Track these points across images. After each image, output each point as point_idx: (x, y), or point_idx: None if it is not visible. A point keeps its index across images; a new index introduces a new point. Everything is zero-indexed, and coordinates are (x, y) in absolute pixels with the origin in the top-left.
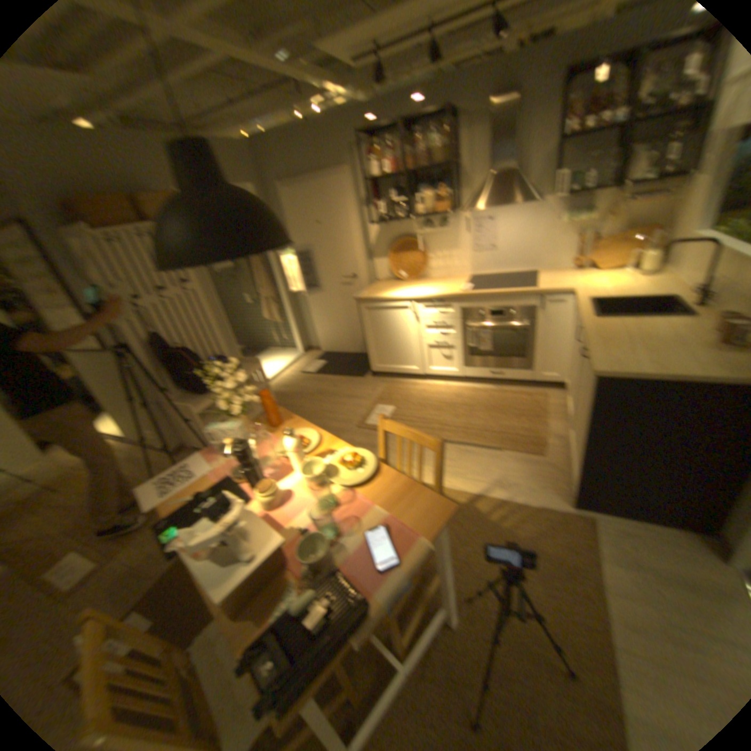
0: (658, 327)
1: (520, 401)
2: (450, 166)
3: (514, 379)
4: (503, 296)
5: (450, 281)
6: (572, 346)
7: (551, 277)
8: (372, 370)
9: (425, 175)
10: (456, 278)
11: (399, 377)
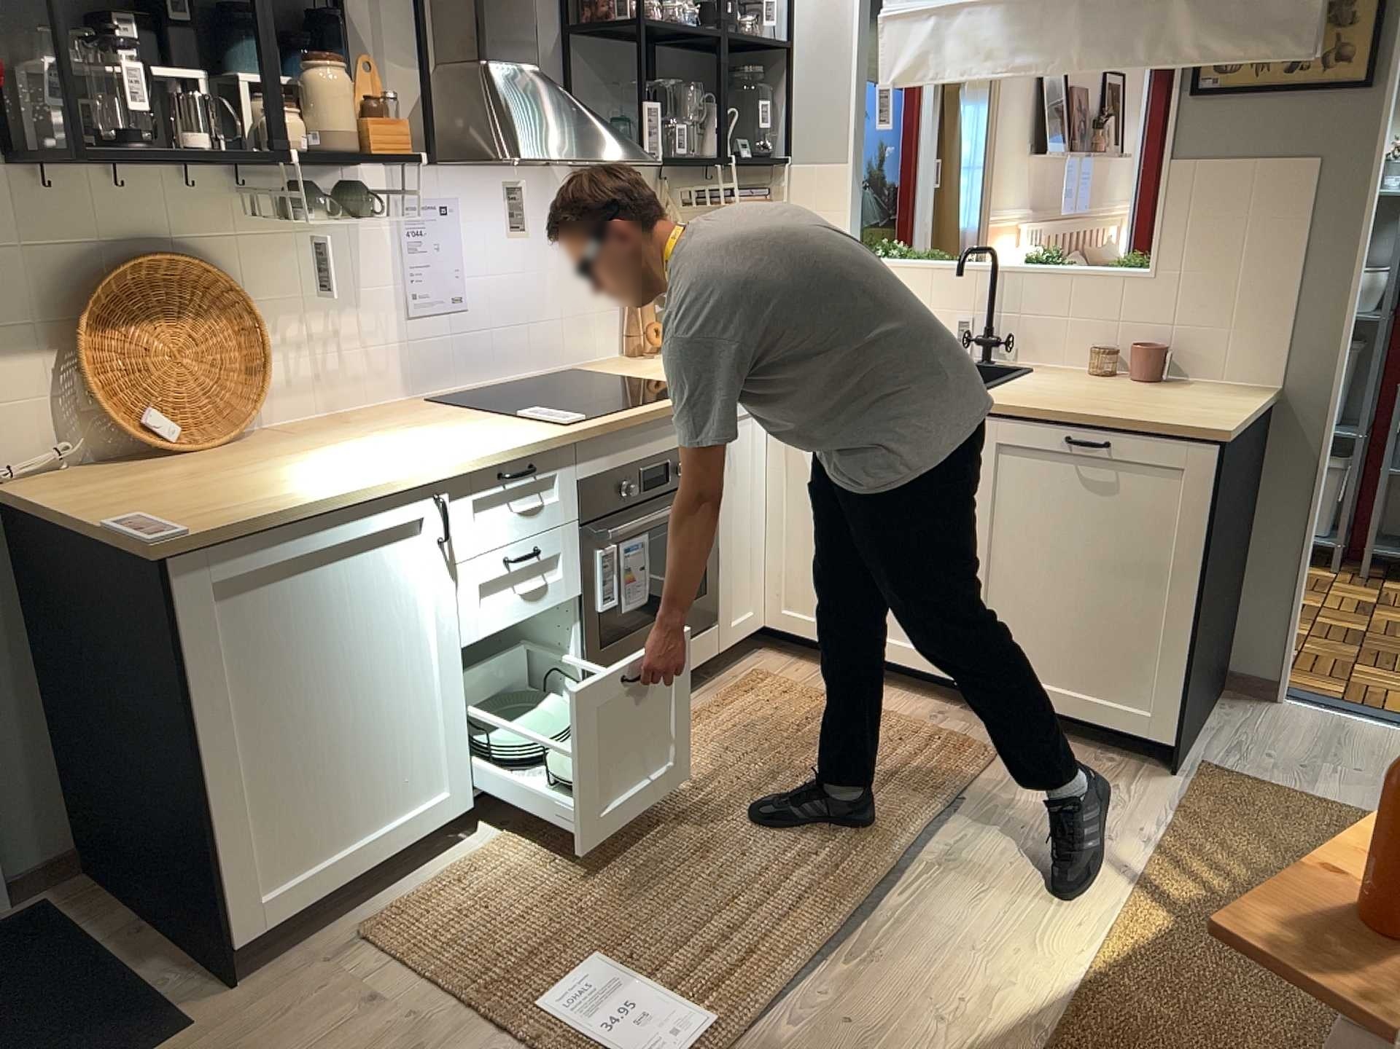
0: (1057, 386)
1: (769, 710)
2: (312, 4)
3: (692, 669)
4: (666, 417)
5: (397, 420)
6: (794, 516)
7: (646, 372)
8: (231, 949)
9: (217, 2)
10: (386, 413)
11: (351, 898)
